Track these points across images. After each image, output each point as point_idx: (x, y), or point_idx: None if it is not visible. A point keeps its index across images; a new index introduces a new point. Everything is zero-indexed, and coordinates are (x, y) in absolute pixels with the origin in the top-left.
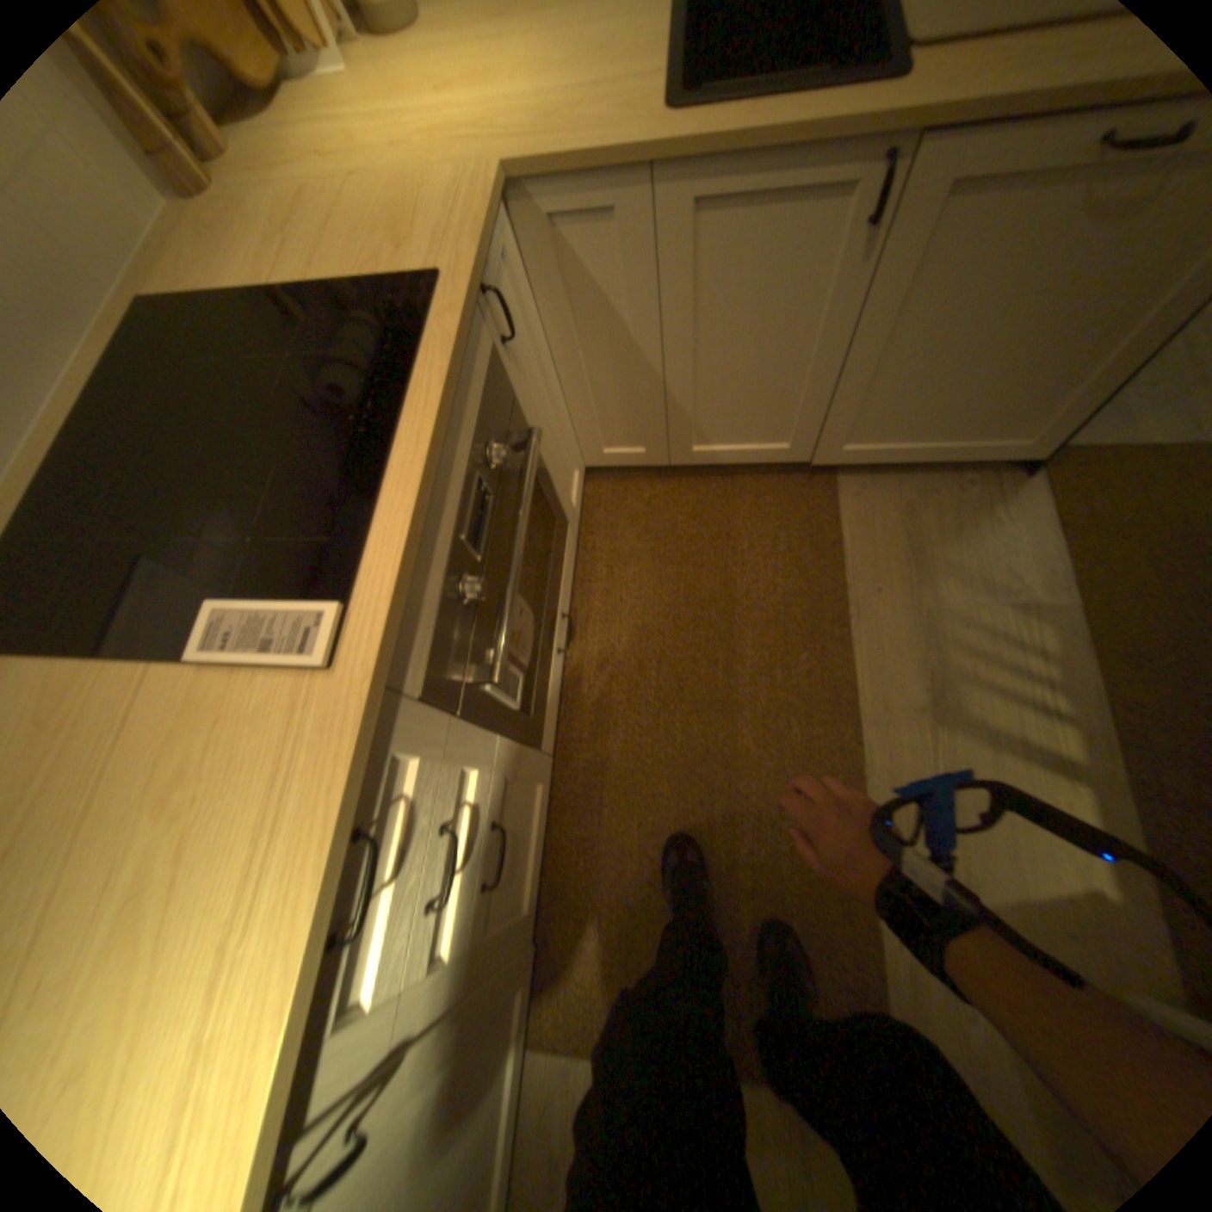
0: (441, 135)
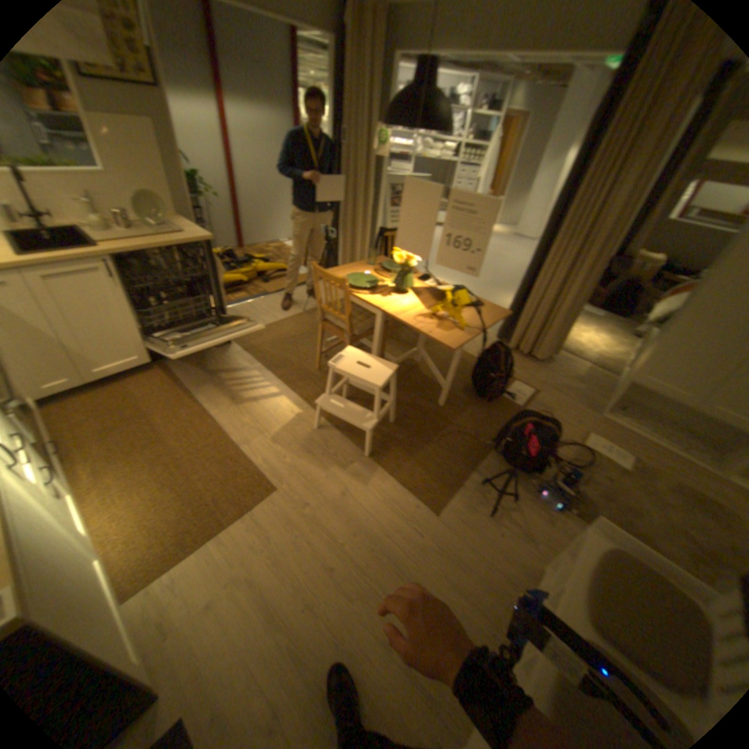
0: None
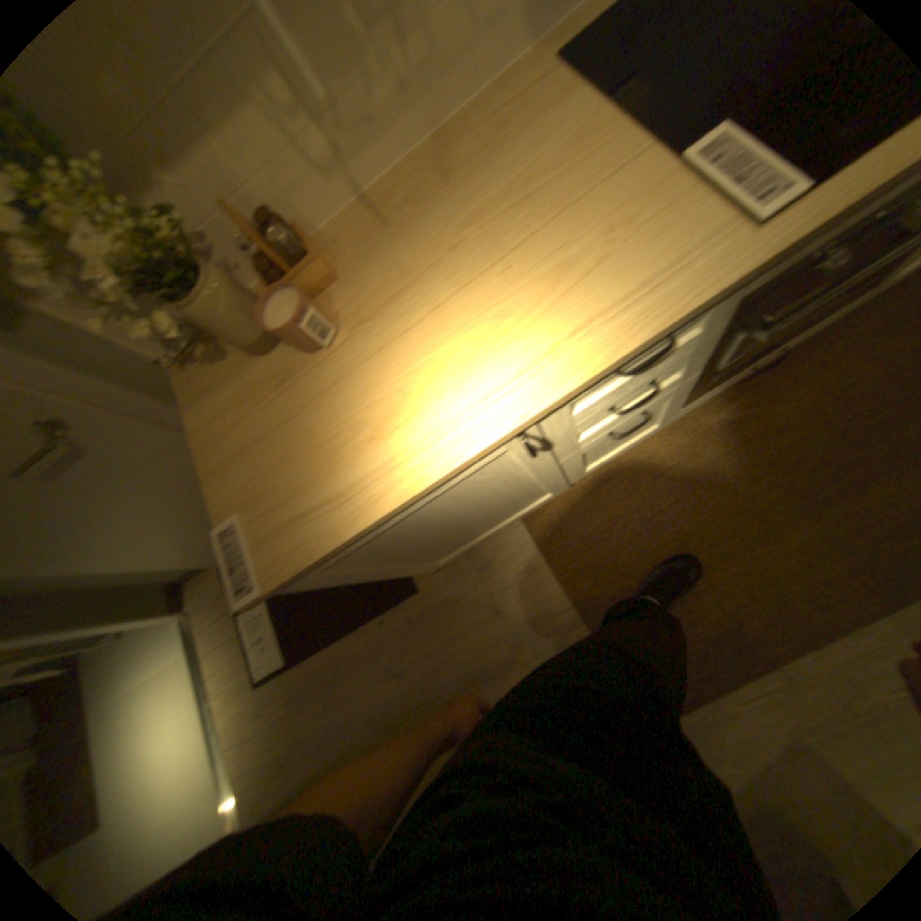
0: None
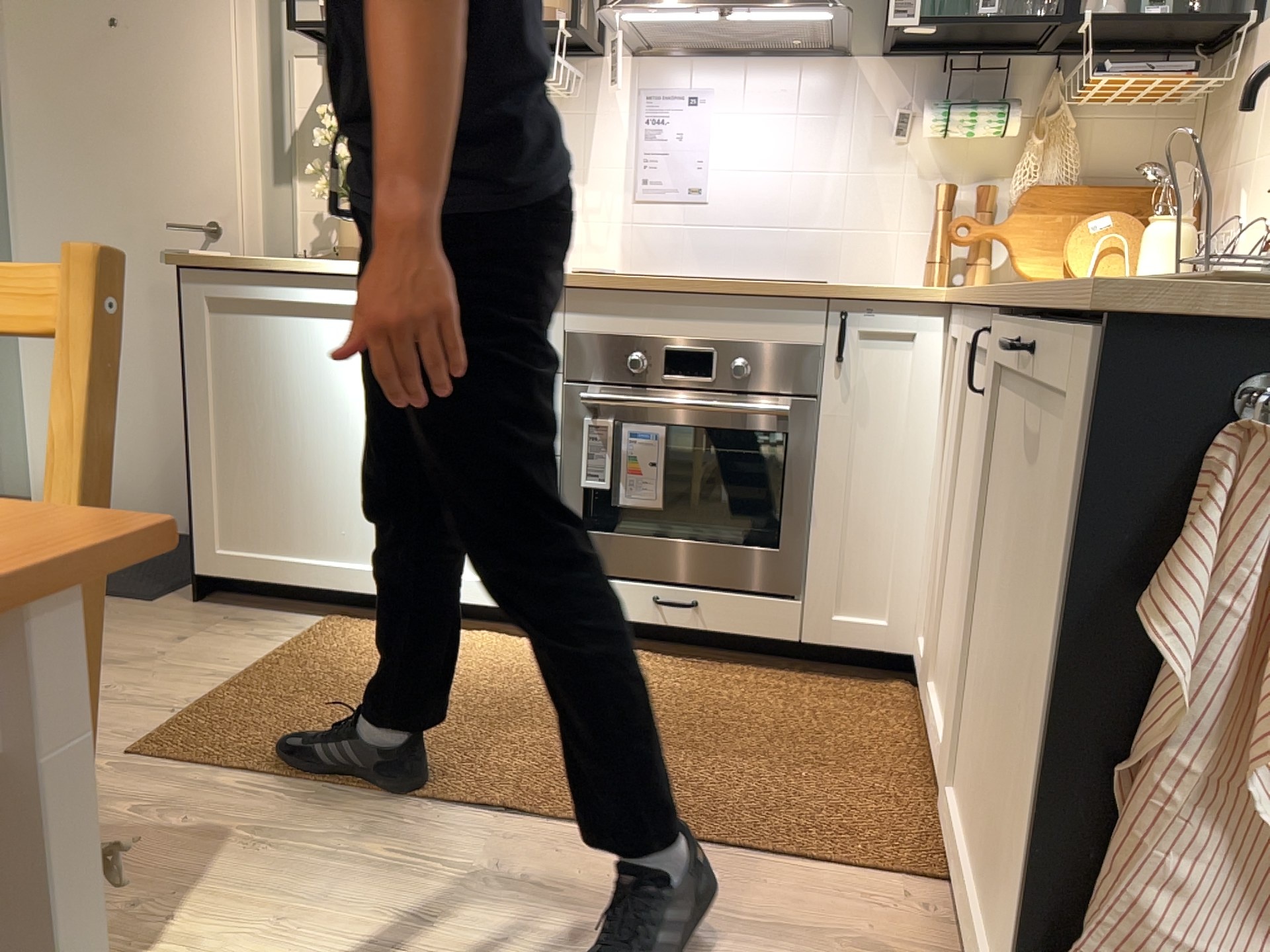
0: None
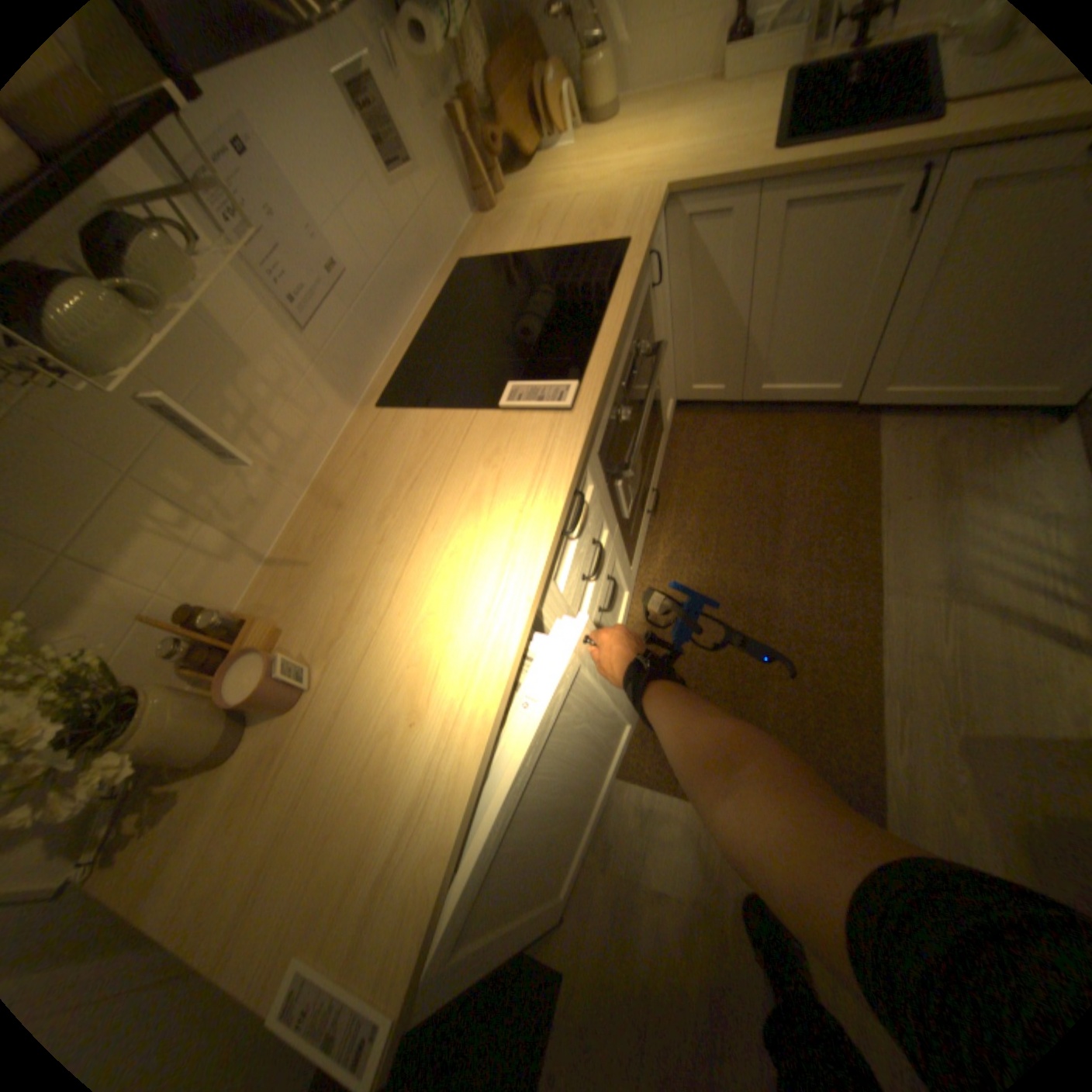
0: (634, 173)
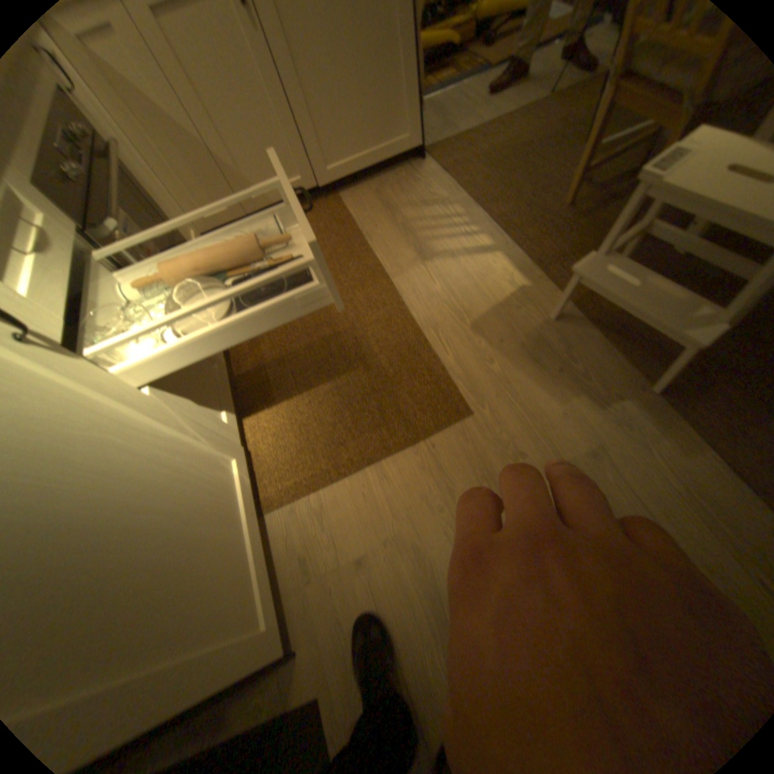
0: None
